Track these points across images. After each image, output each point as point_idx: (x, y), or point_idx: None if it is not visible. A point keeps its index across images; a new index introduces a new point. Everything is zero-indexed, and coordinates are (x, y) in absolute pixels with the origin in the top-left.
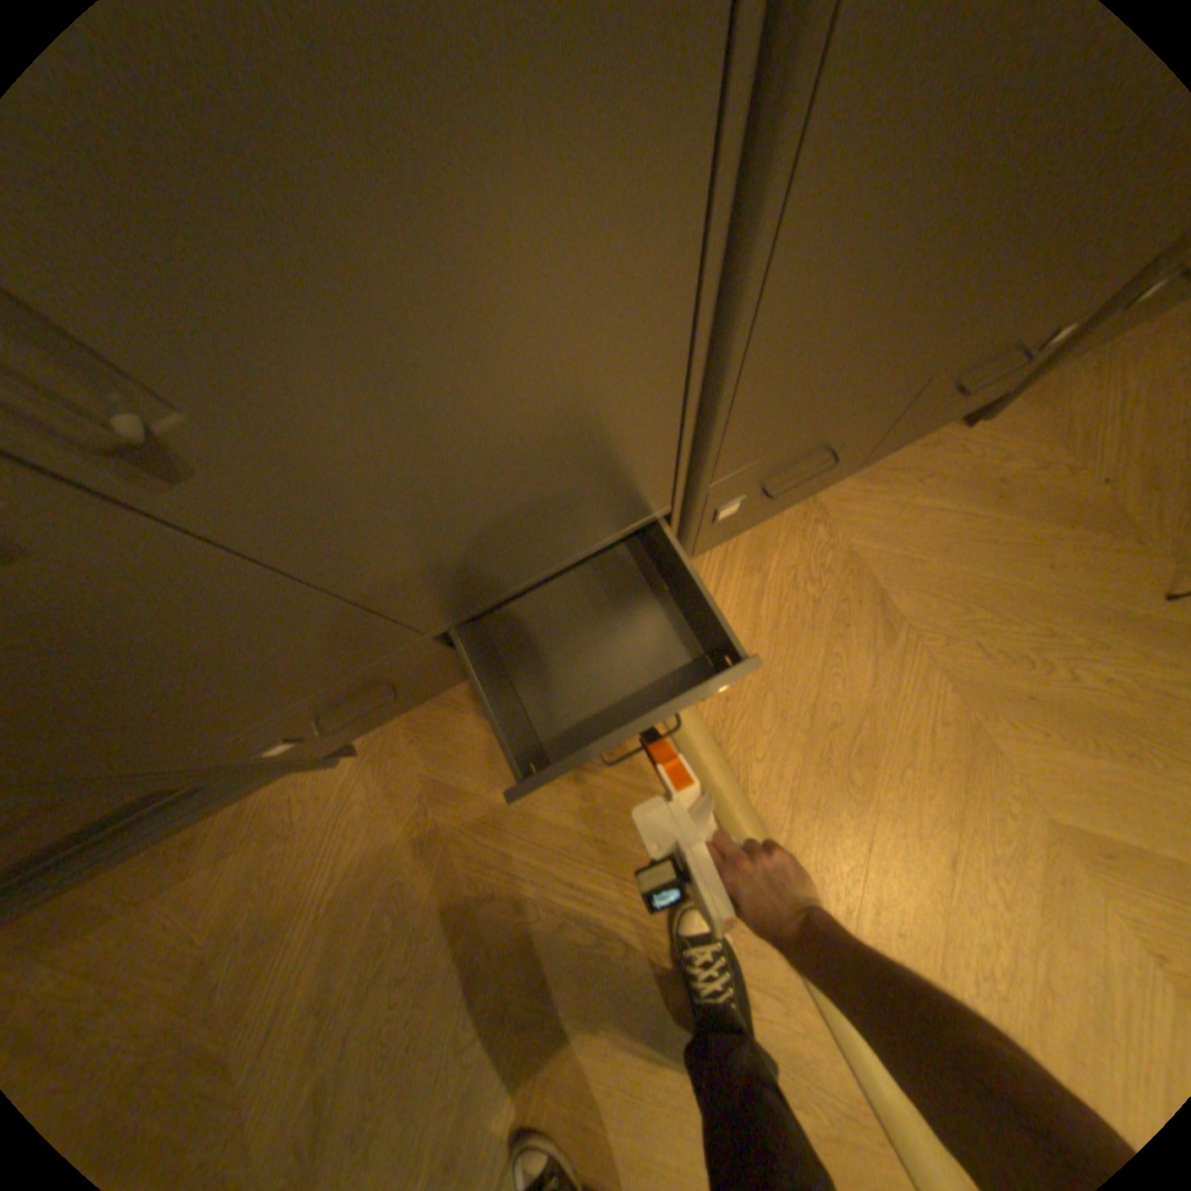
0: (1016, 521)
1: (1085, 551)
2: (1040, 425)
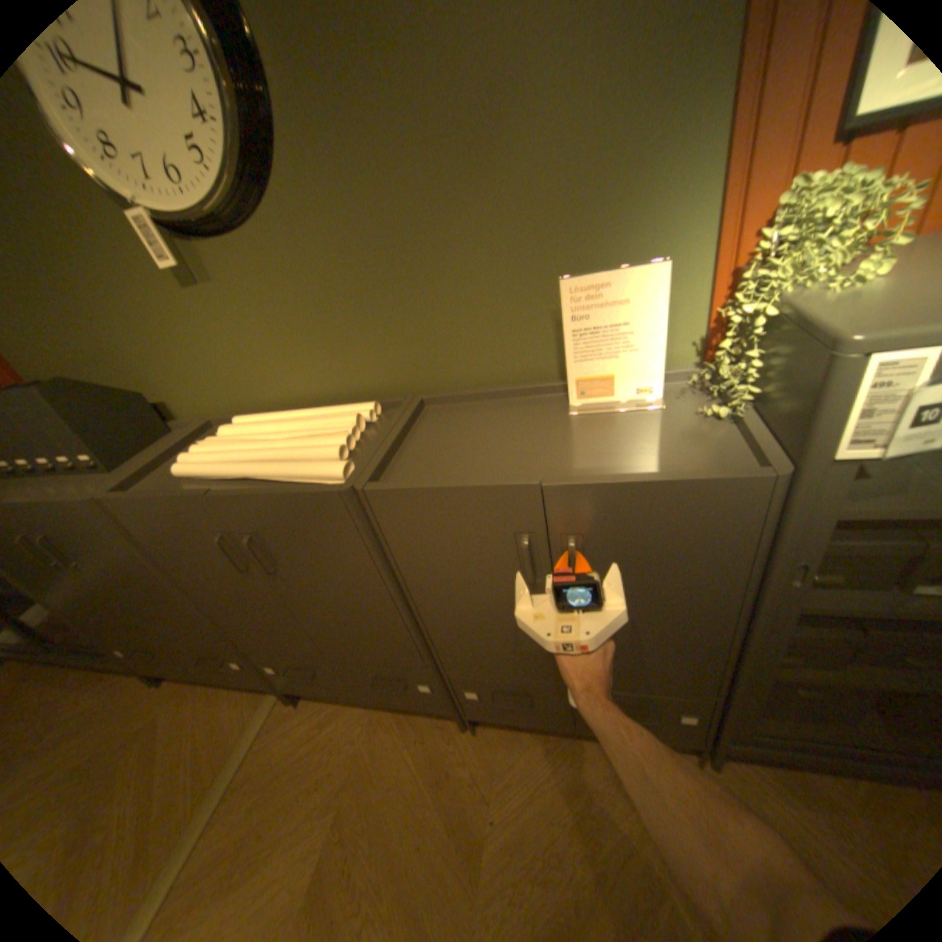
0: (428, 805)
1: (439, 858)
2: (491, 760)
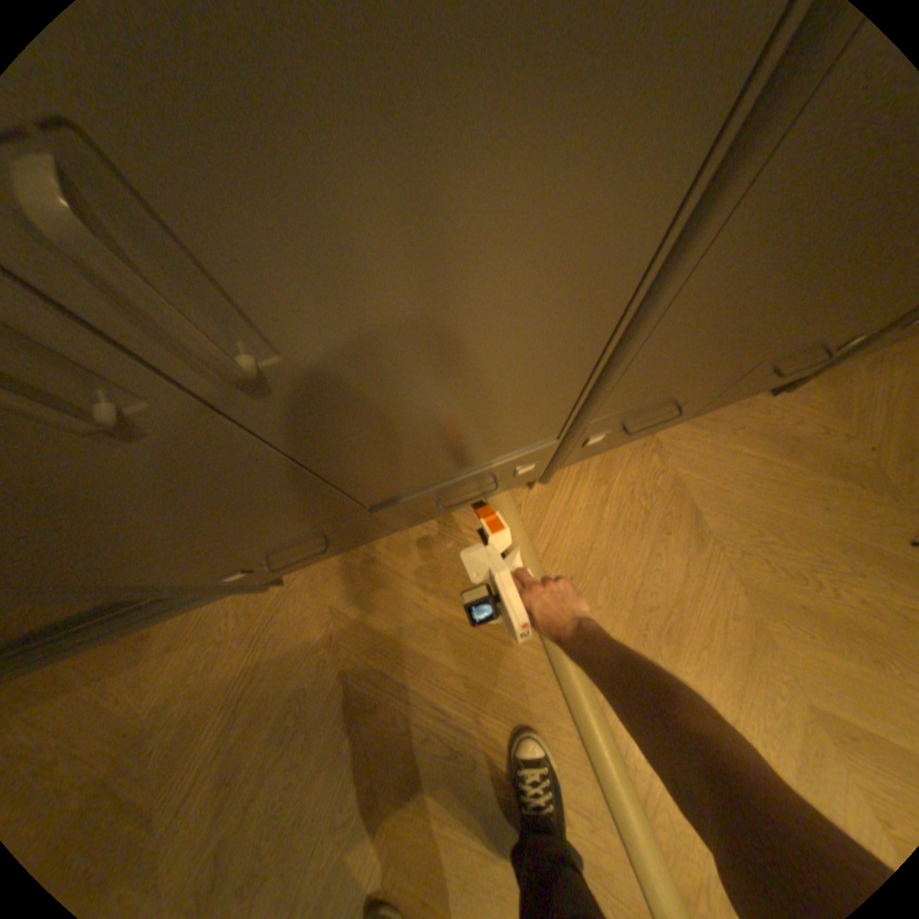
0: (803, 470)
1: (853, 500)
2: (827, 400)
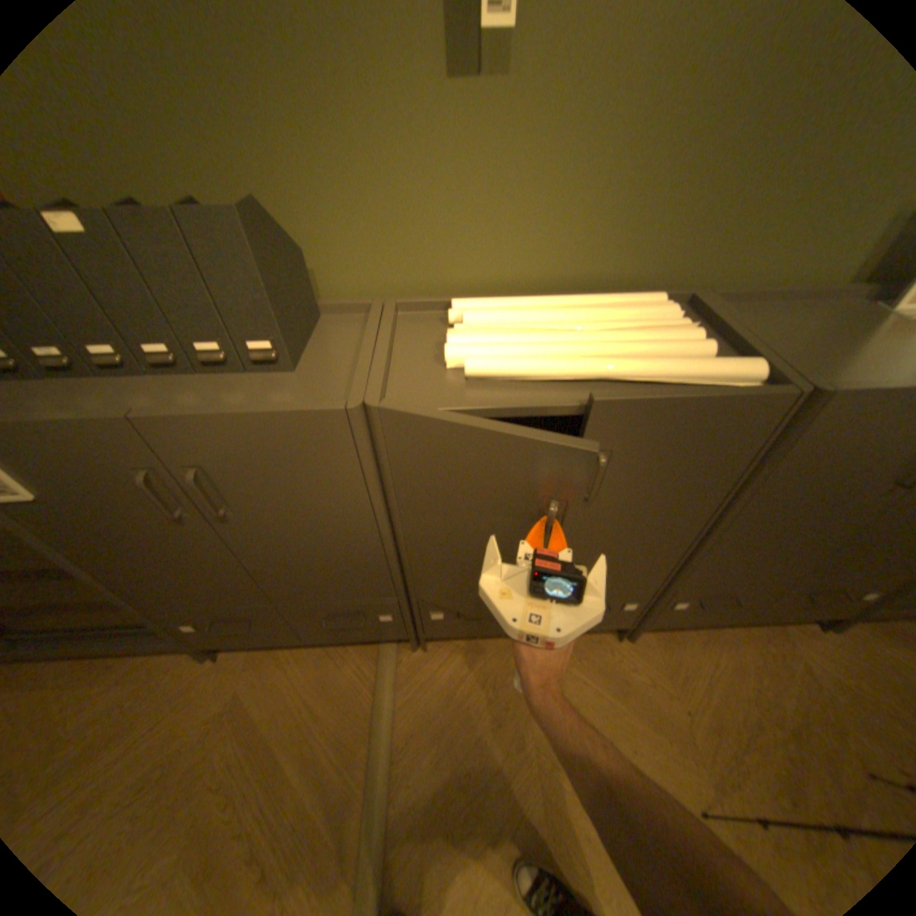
0: (625, 711)
1: (660, 753)
2: (661, 660)
